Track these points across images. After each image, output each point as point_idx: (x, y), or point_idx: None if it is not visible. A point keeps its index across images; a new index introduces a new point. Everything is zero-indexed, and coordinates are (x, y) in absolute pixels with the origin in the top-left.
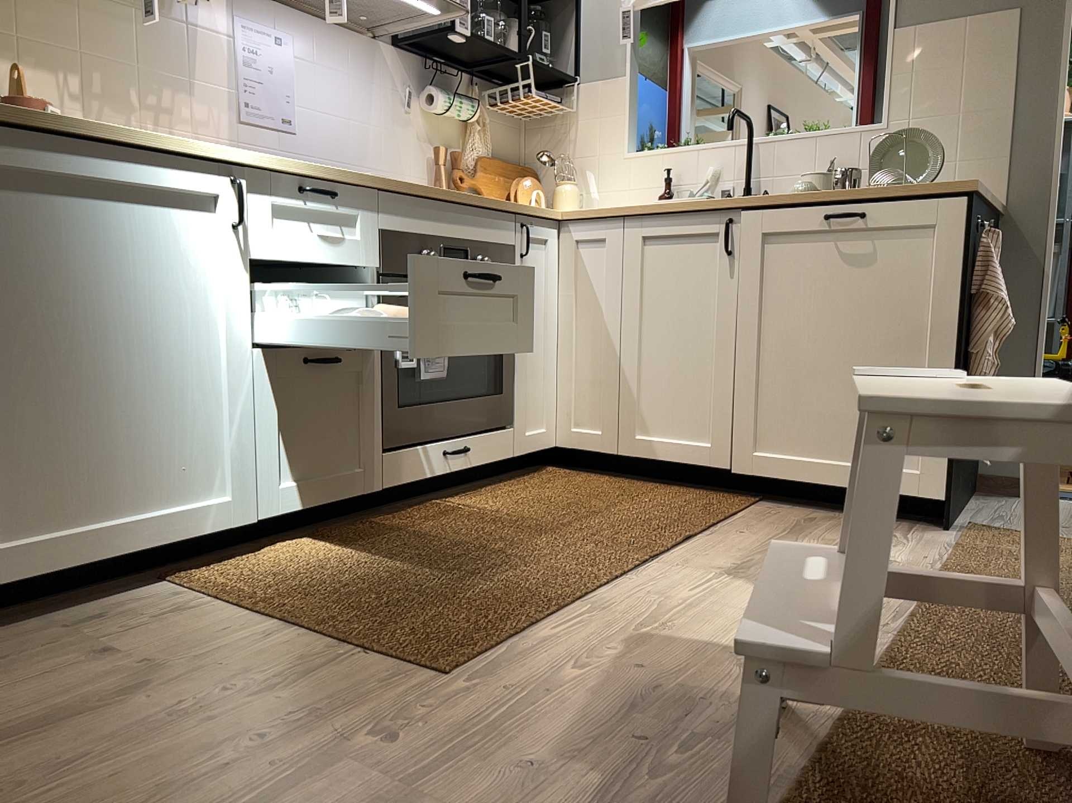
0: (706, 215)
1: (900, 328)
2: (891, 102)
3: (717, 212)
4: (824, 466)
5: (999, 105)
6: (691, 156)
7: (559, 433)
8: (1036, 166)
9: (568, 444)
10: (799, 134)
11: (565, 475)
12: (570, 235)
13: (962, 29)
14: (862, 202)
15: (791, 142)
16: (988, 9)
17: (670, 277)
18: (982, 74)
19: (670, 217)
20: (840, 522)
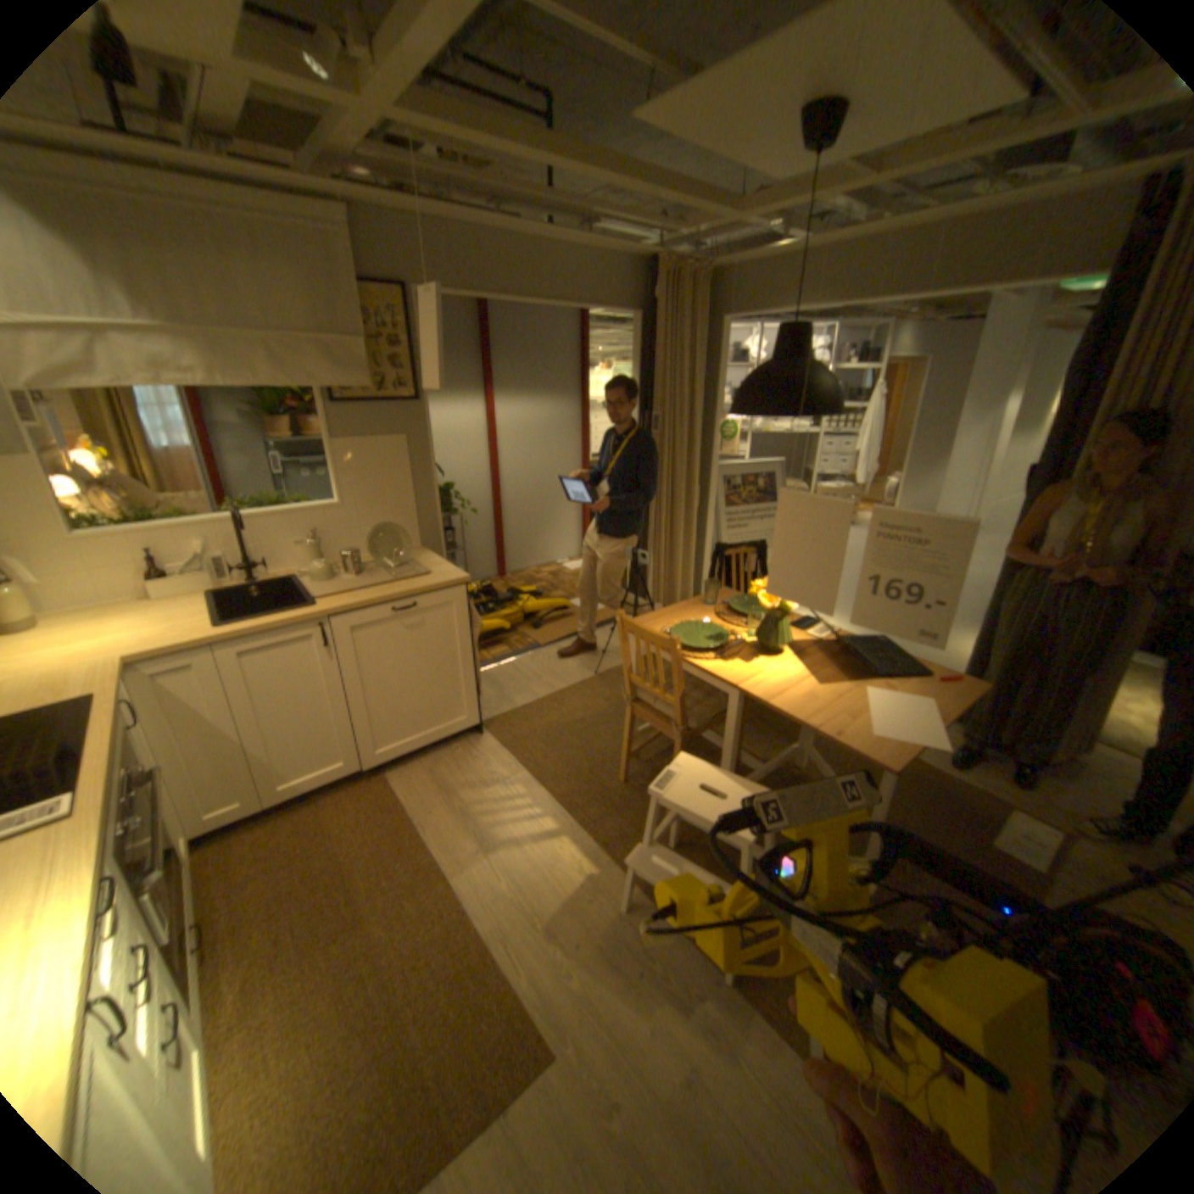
0: (296, 626)
1: (444, 657)
2: (341, 488)
3: (306, 622)
4: (418, 740)
5: (407, 490)
6: (162, 532)
7: (183, 832)
8: (431, 523)
9: (197, 834)
10: (275, 510)
11: (215, 859)
12: (136, 675)
13: (377, 443)
14: (412, 597)
15: (269, 517)
16: (389, 432)
17: (272, 676)
18: (395, 472)
19: (261, 634)
20: (446, 766)
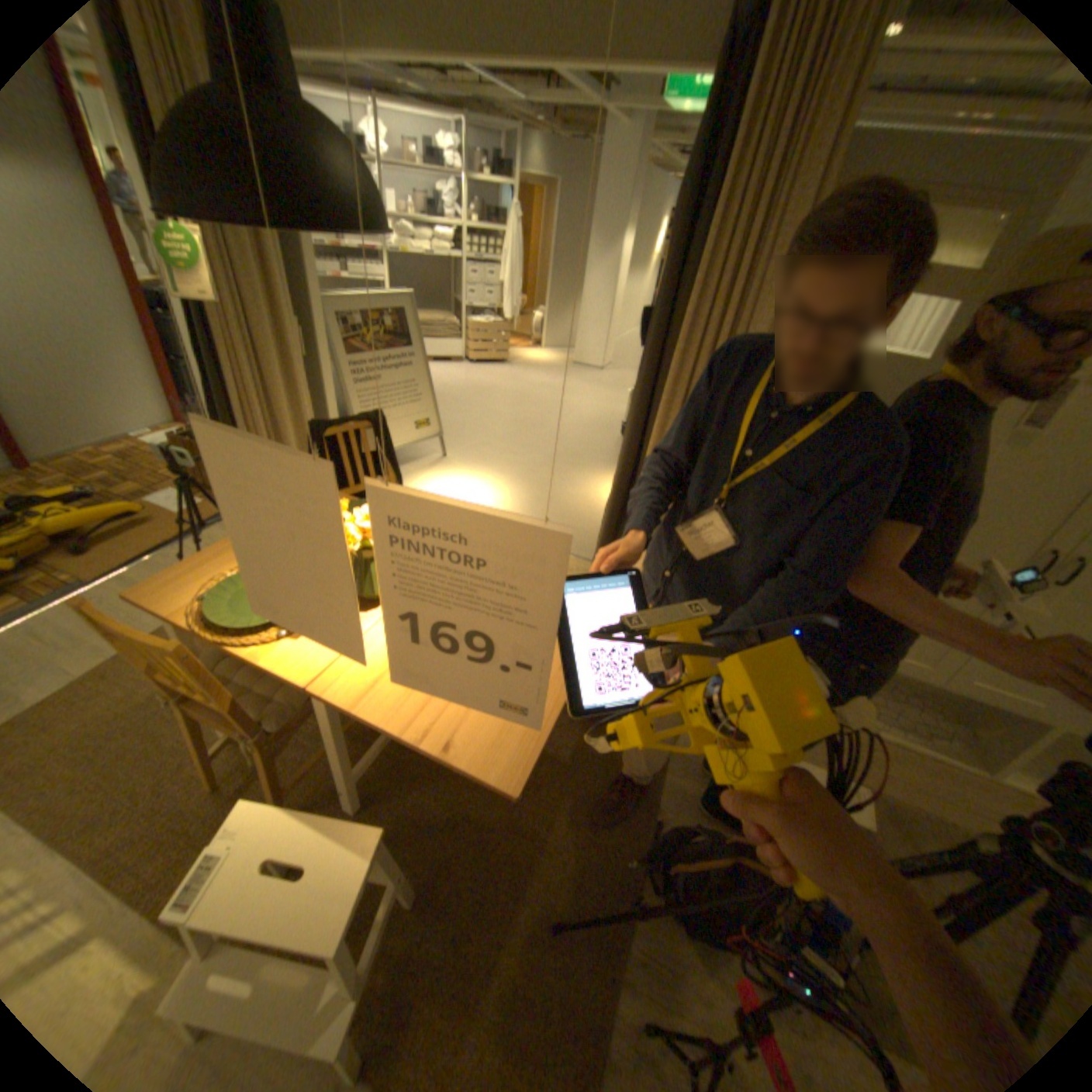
0: None
1: None
2: None
3: None
4: None
5: None
6: None
7: None
8: None
9: None
10: None
11: None
12: None
13: None
14: None
15: None
16: None
17: None
18: None
19: None
20: None
